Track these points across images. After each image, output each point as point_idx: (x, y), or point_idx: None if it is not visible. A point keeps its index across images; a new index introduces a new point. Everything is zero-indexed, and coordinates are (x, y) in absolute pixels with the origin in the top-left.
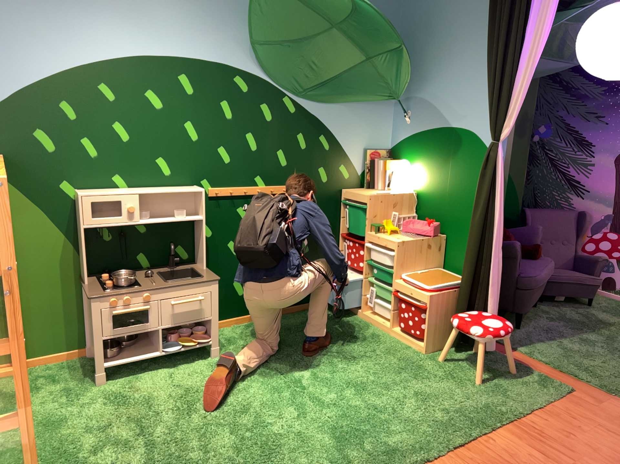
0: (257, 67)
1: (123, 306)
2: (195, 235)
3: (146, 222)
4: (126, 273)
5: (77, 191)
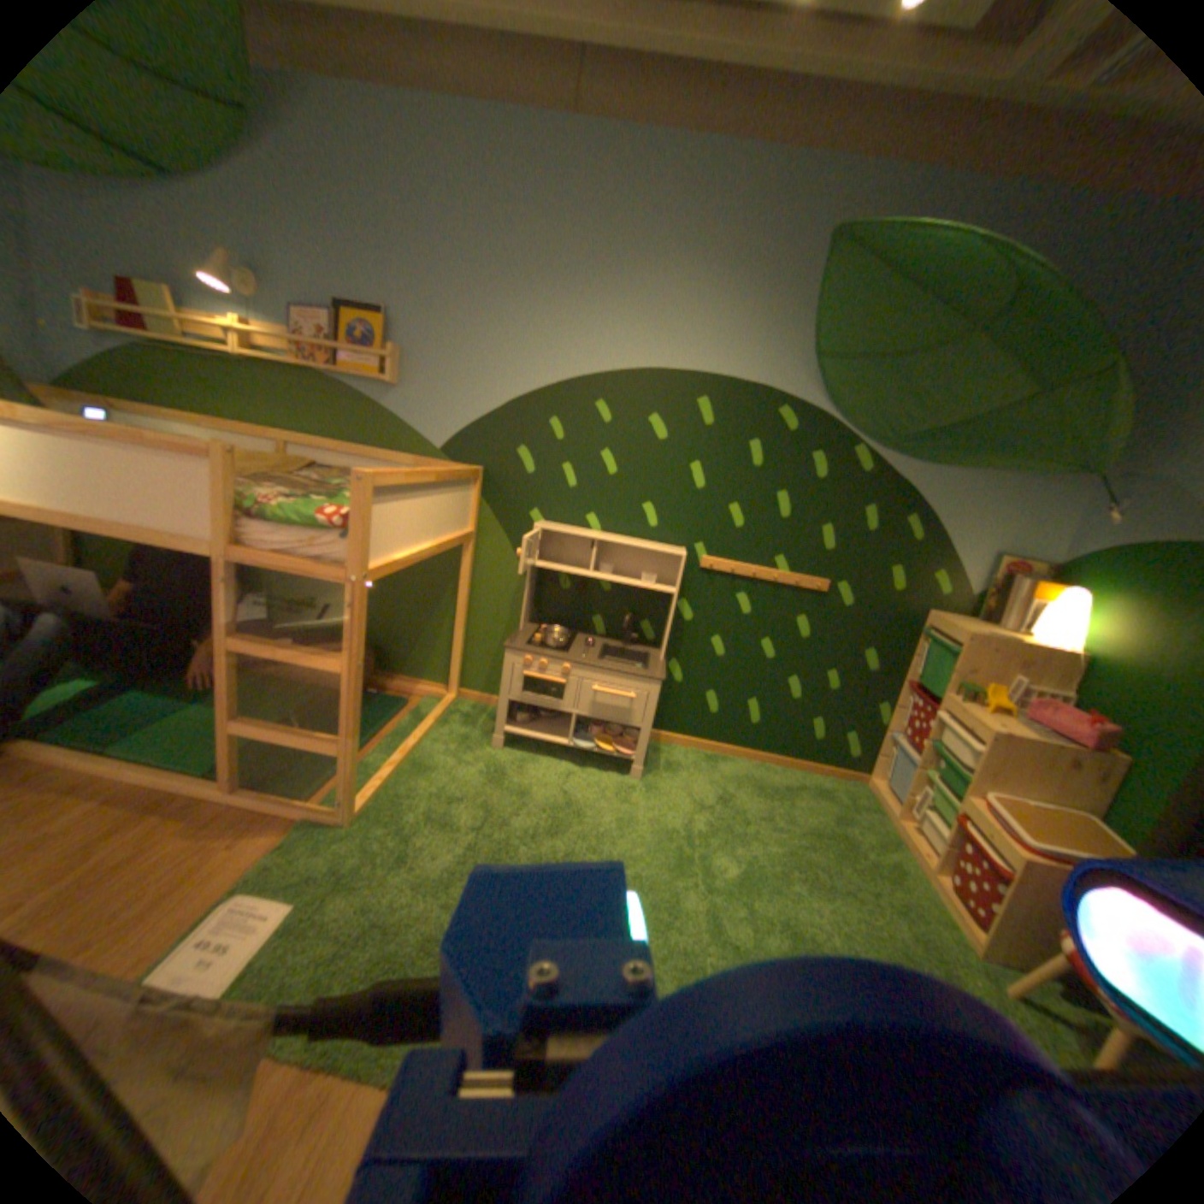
0: (818, 387)
1: (530, 667)
2: (663, 610)
3: (594, 575)
4: (564, 631)
5: (537, 519)
